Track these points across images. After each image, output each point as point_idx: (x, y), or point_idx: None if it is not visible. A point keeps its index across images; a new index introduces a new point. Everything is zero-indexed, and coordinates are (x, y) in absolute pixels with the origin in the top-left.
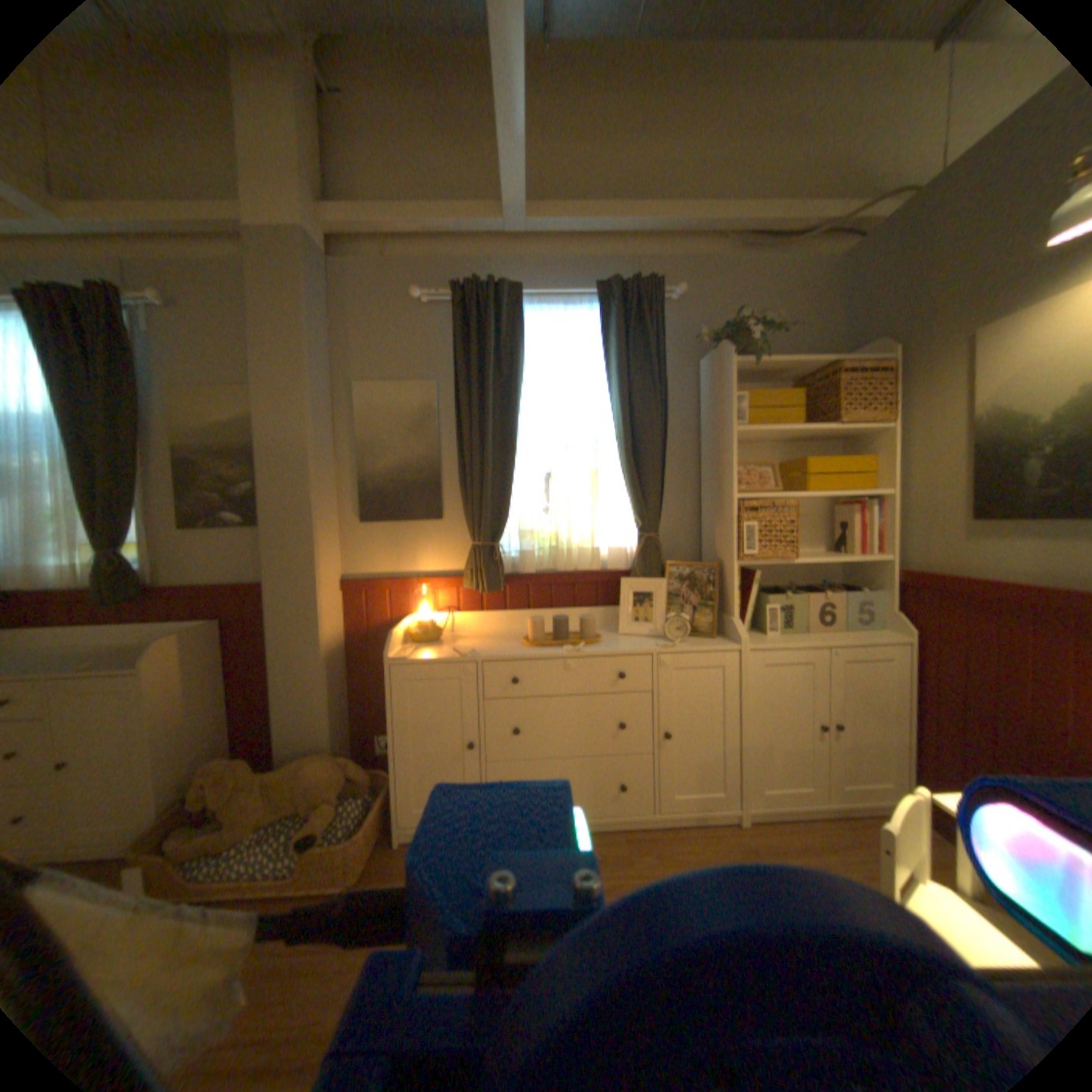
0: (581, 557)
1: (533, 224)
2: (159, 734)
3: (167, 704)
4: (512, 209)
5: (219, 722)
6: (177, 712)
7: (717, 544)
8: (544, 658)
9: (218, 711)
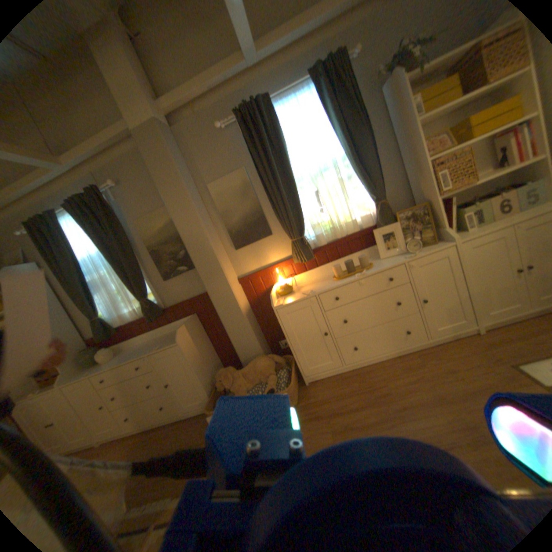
0: (347, 226)
1: (261, 53)
2: (194, 364)
3: (192, 352)
4: (247, 50)
5: (213, 353)
6: (196, 354)
7: (423, 191)
8: (347, 283)
9: (211, 349)
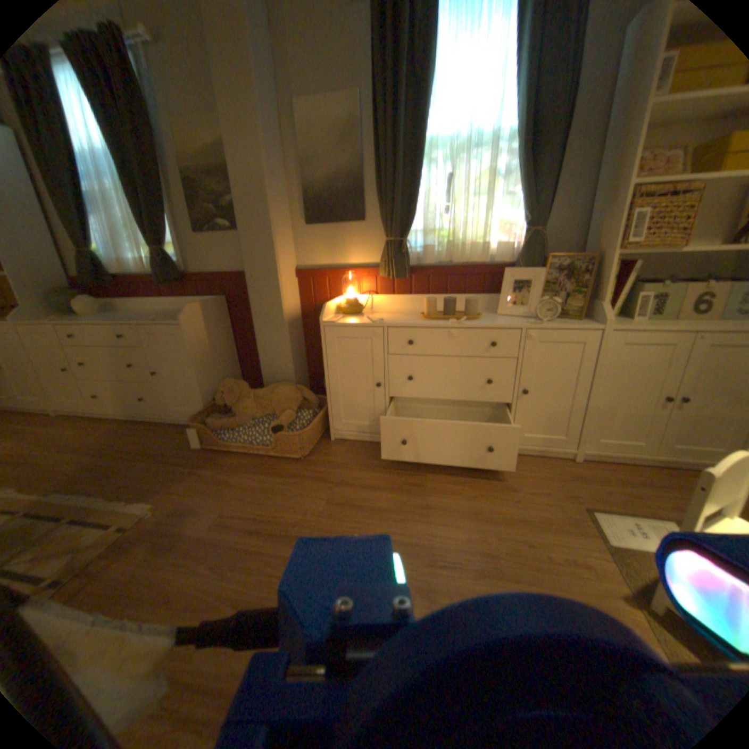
0: (474, 251)
1: None
2: (198, 361)
3: (199, 344)
4: None
5: (233, 359)
6: (206, 349)
7: (603, 236)
8: (433, 327)
9: (232, 353)
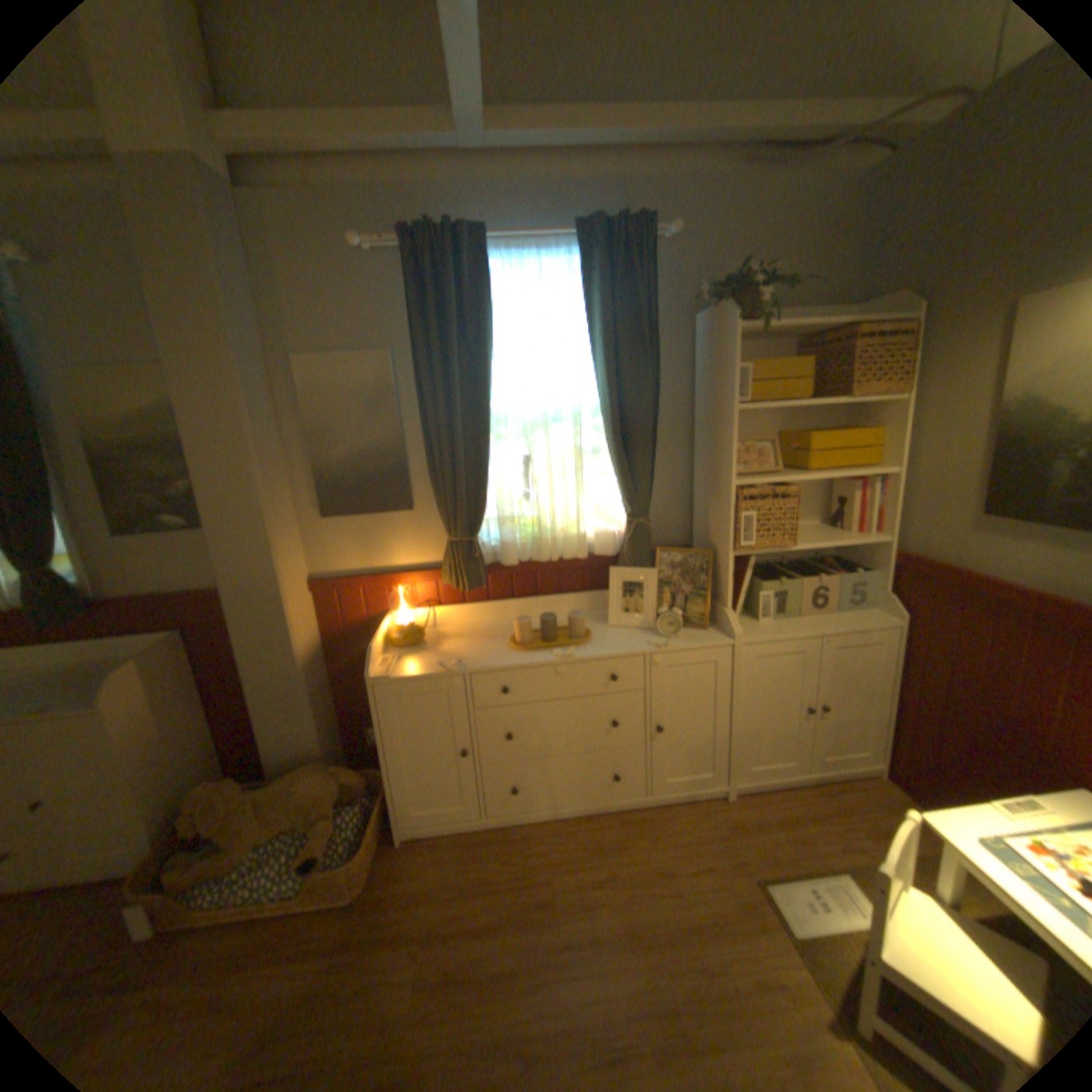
0: (566, 543)
1: (493, 138)
2: (135, 766)
3: (137, 734)
4: (465, 121)
5: (199, 732)
6: (150, 738)
7: (711, 529)
8: (533, 666)
9: (196, 722)
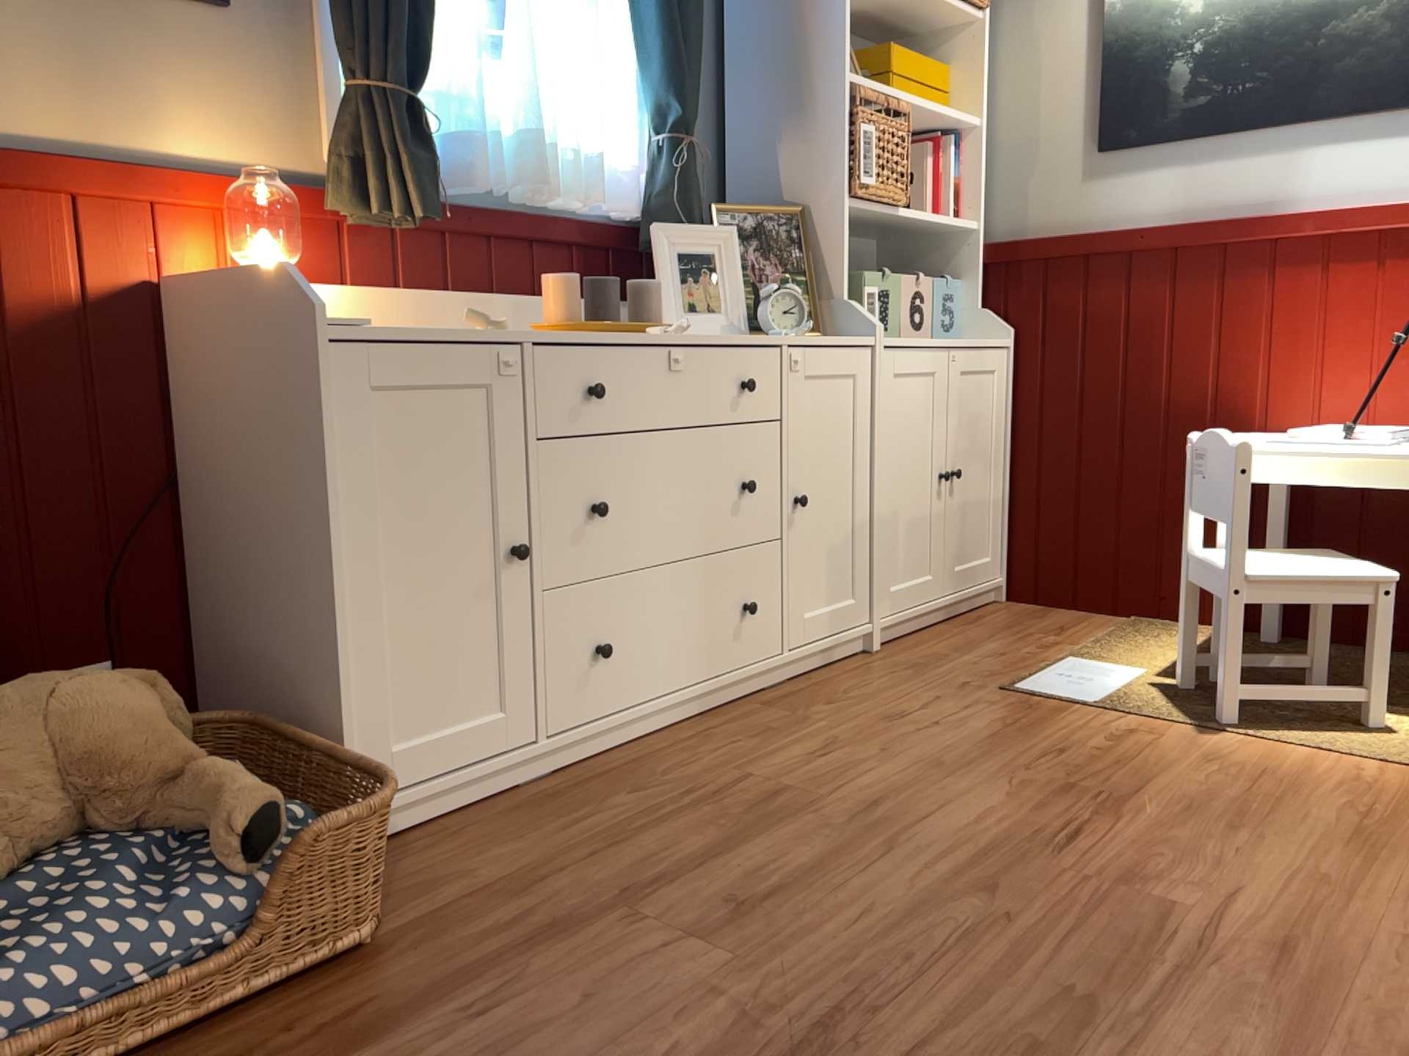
0: (555, 178)
1: None
2: None
3: None
4: None
5: None
6: None
7: (785, 178)
8: (633, 344)
9: None
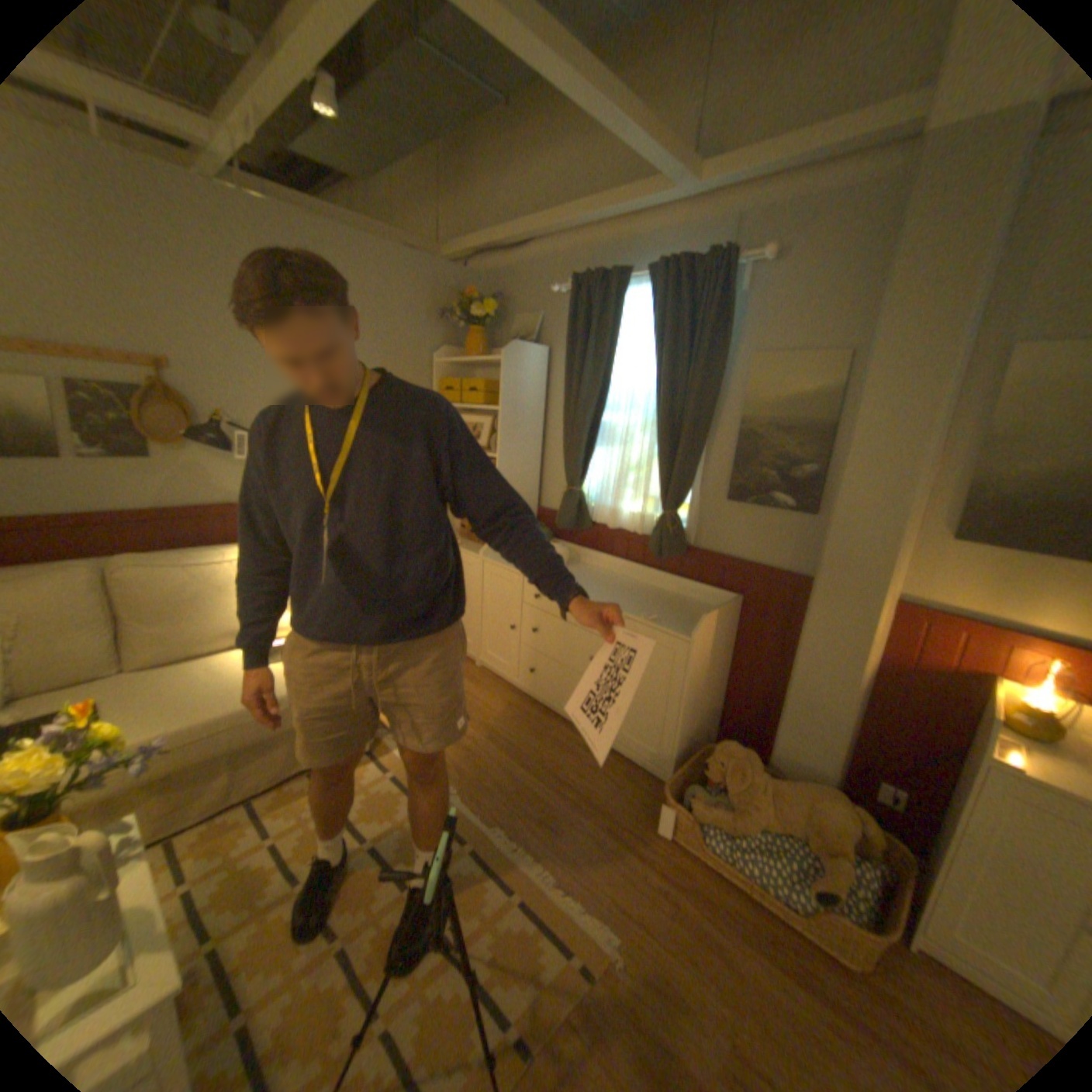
0: None
1: None
2: (691, 694)
3: (700, 670)
4: None
5: (721, 687)
6: (703, 676)
7: None
8: None
9: (723, 678)
